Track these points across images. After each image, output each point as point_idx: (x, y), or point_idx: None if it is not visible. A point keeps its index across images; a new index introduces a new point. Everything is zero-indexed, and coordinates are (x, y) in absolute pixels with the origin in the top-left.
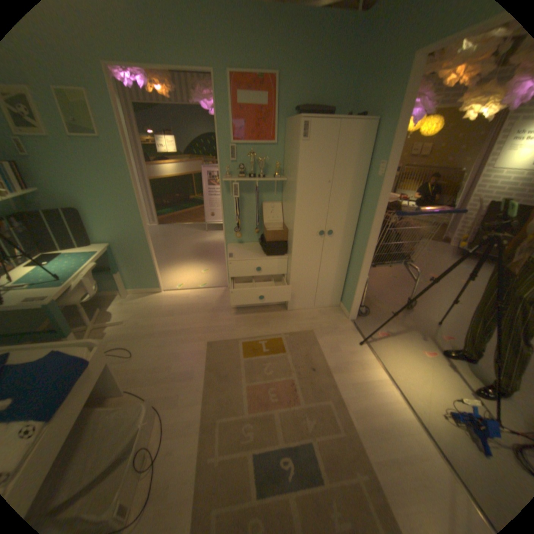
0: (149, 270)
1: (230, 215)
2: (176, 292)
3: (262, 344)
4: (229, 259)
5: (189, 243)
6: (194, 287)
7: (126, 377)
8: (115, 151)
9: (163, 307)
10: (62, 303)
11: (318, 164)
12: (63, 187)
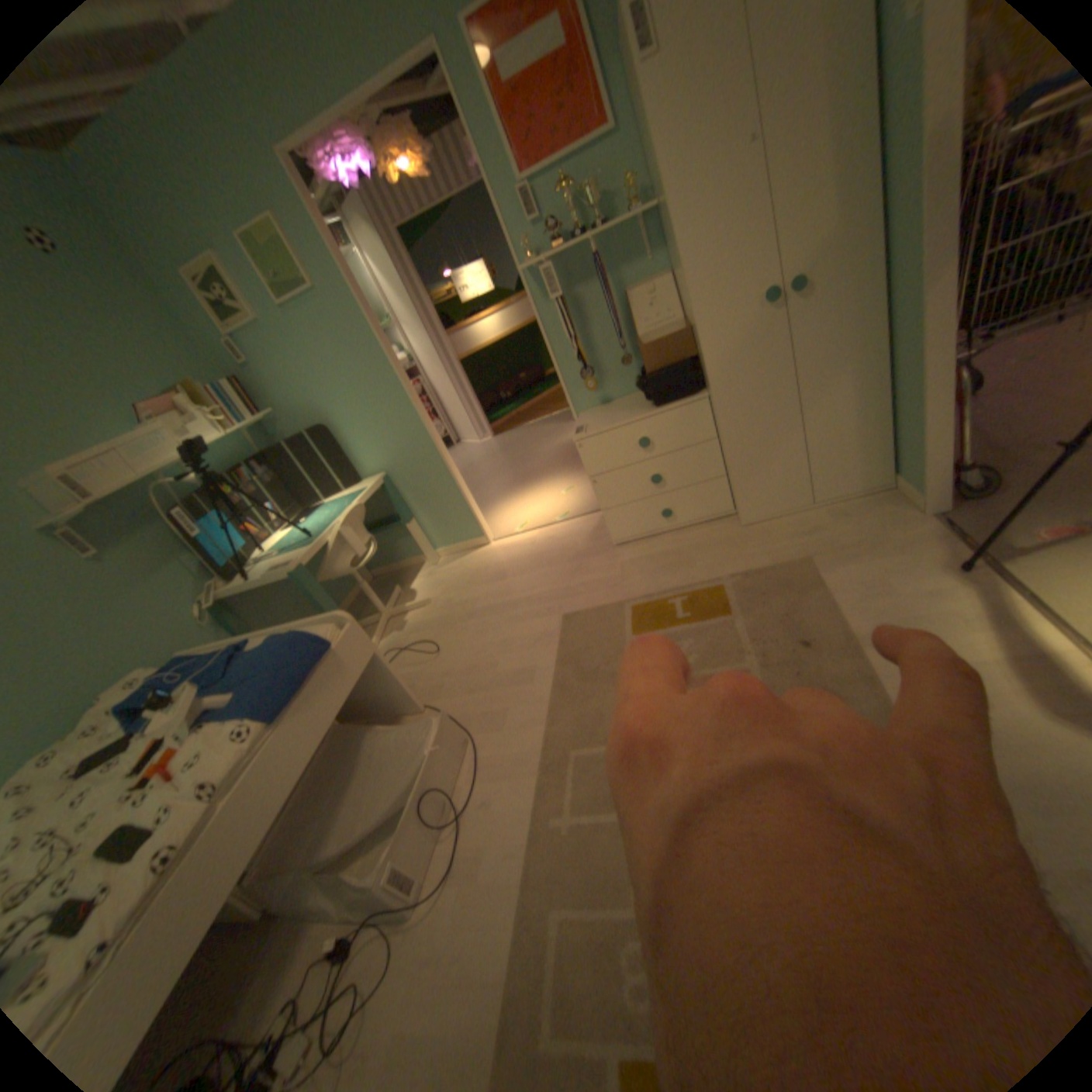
0: (459, 504)
1: (566, 347)
2: (515, 537)
3: (677, 604)
4: (574, 437)
5: (542, 450)
6: (545, 523)
7: (430, 684)
8: (341, 299)
9: (491, 567)
10: (328, 573)
11: (704, 103)
12: (301, 395)
